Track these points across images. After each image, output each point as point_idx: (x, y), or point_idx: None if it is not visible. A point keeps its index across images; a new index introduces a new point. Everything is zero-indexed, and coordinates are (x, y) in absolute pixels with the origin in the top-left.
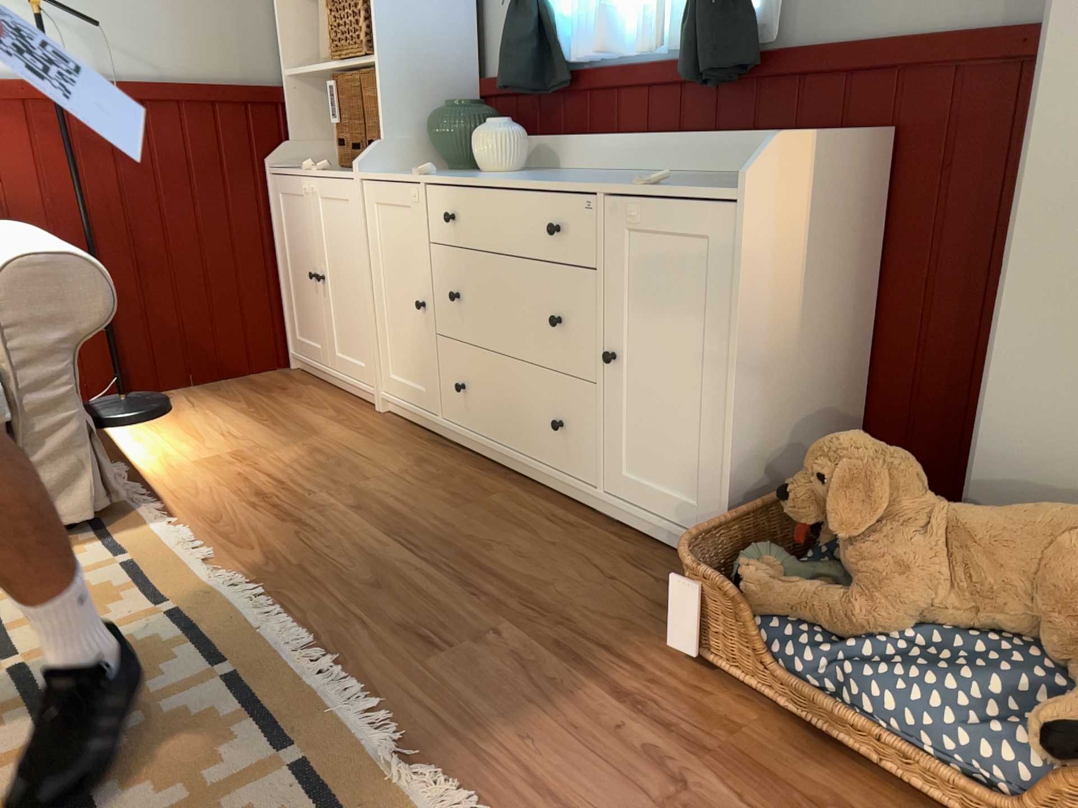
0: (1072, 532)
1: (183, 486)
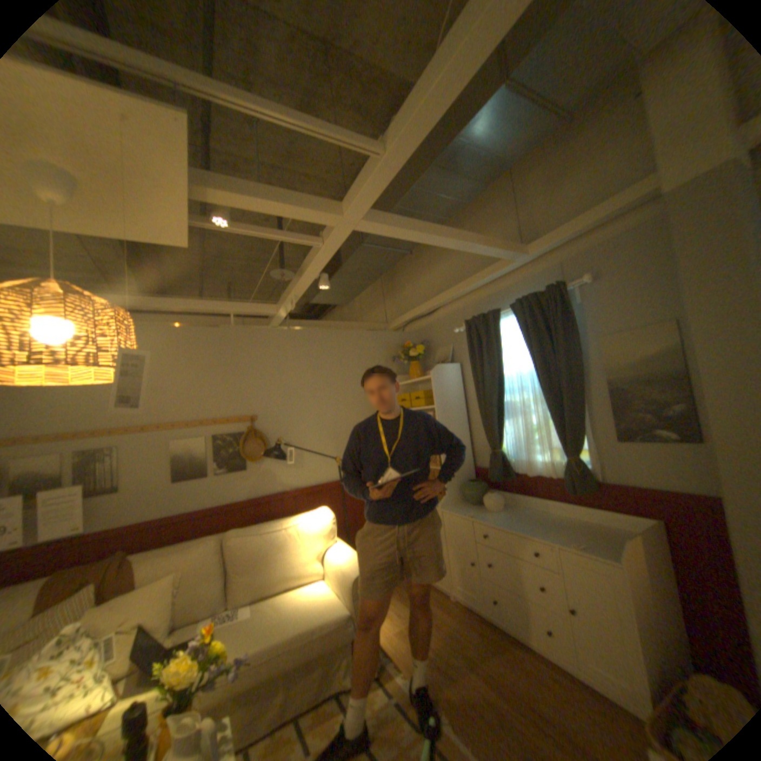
0: None
1: (396, 652)
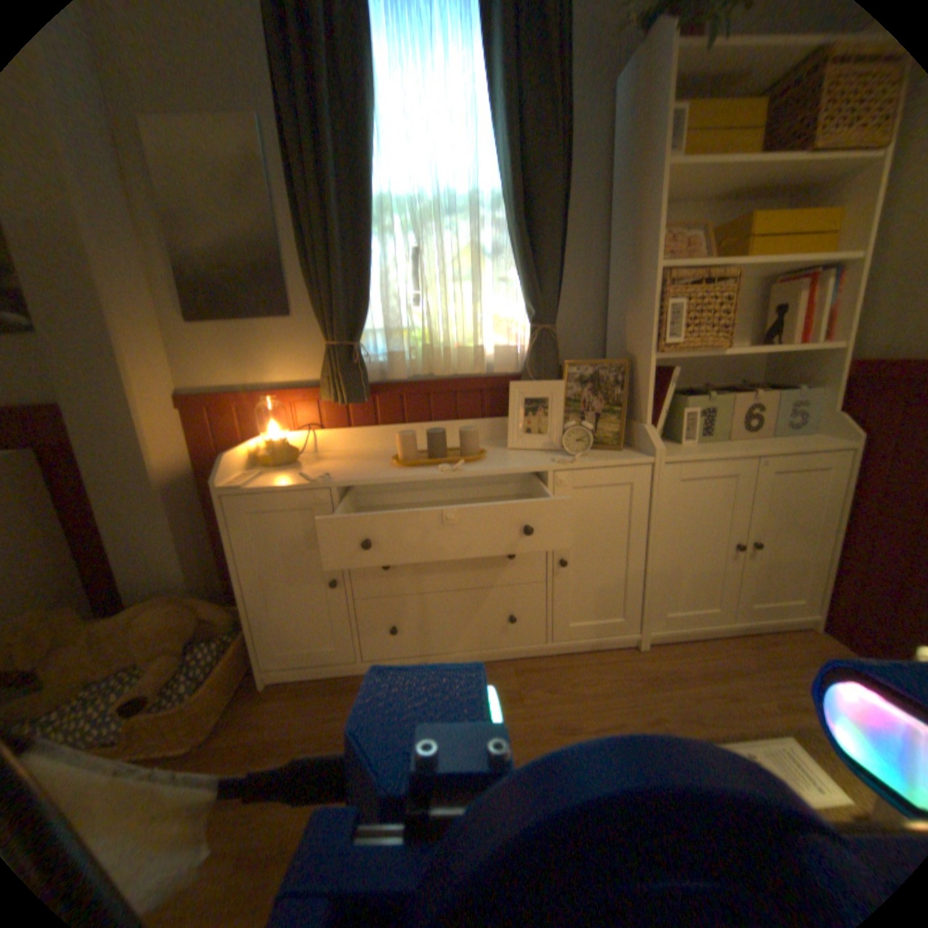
0: (140, 616)
1: None
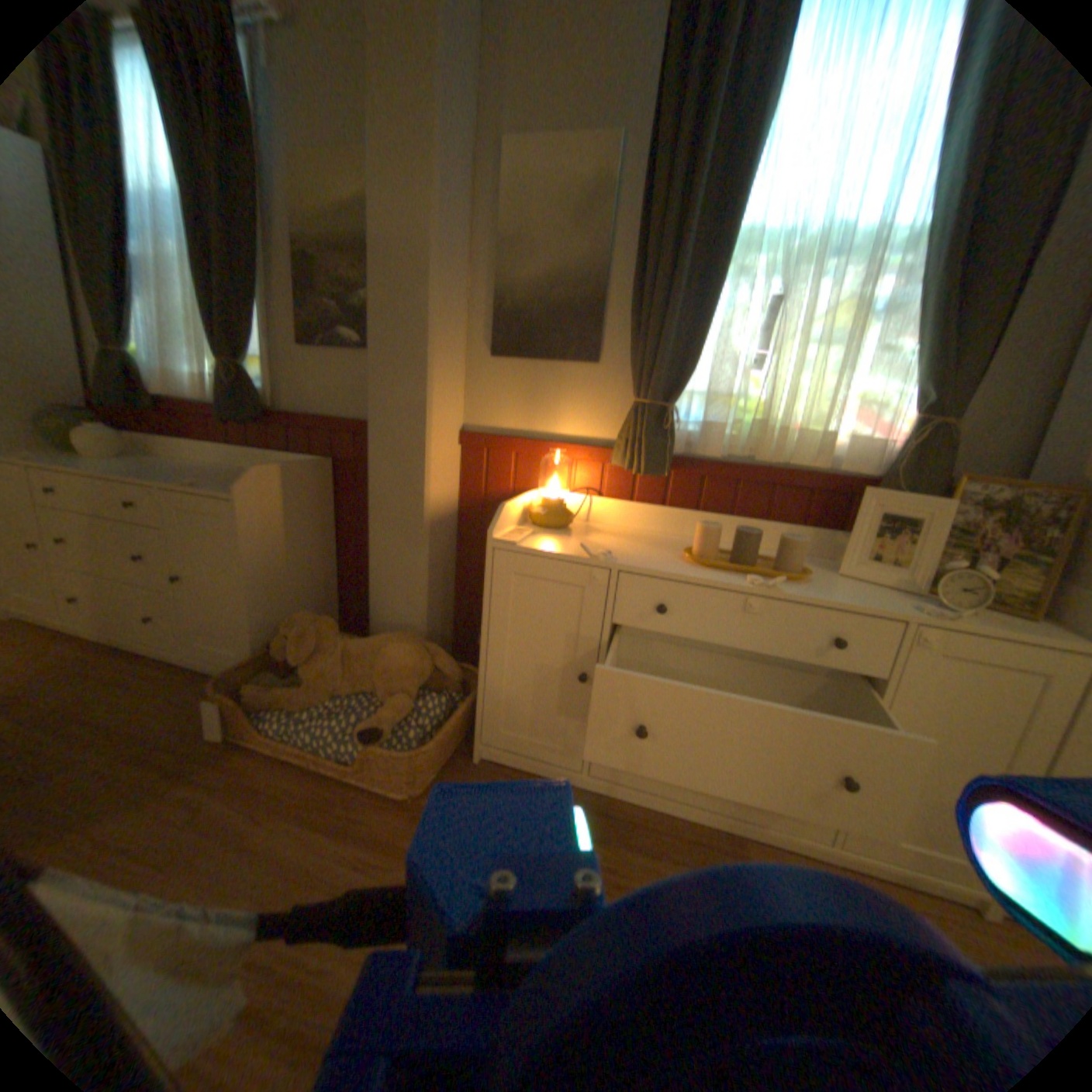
0: (389, 647)
1: None
